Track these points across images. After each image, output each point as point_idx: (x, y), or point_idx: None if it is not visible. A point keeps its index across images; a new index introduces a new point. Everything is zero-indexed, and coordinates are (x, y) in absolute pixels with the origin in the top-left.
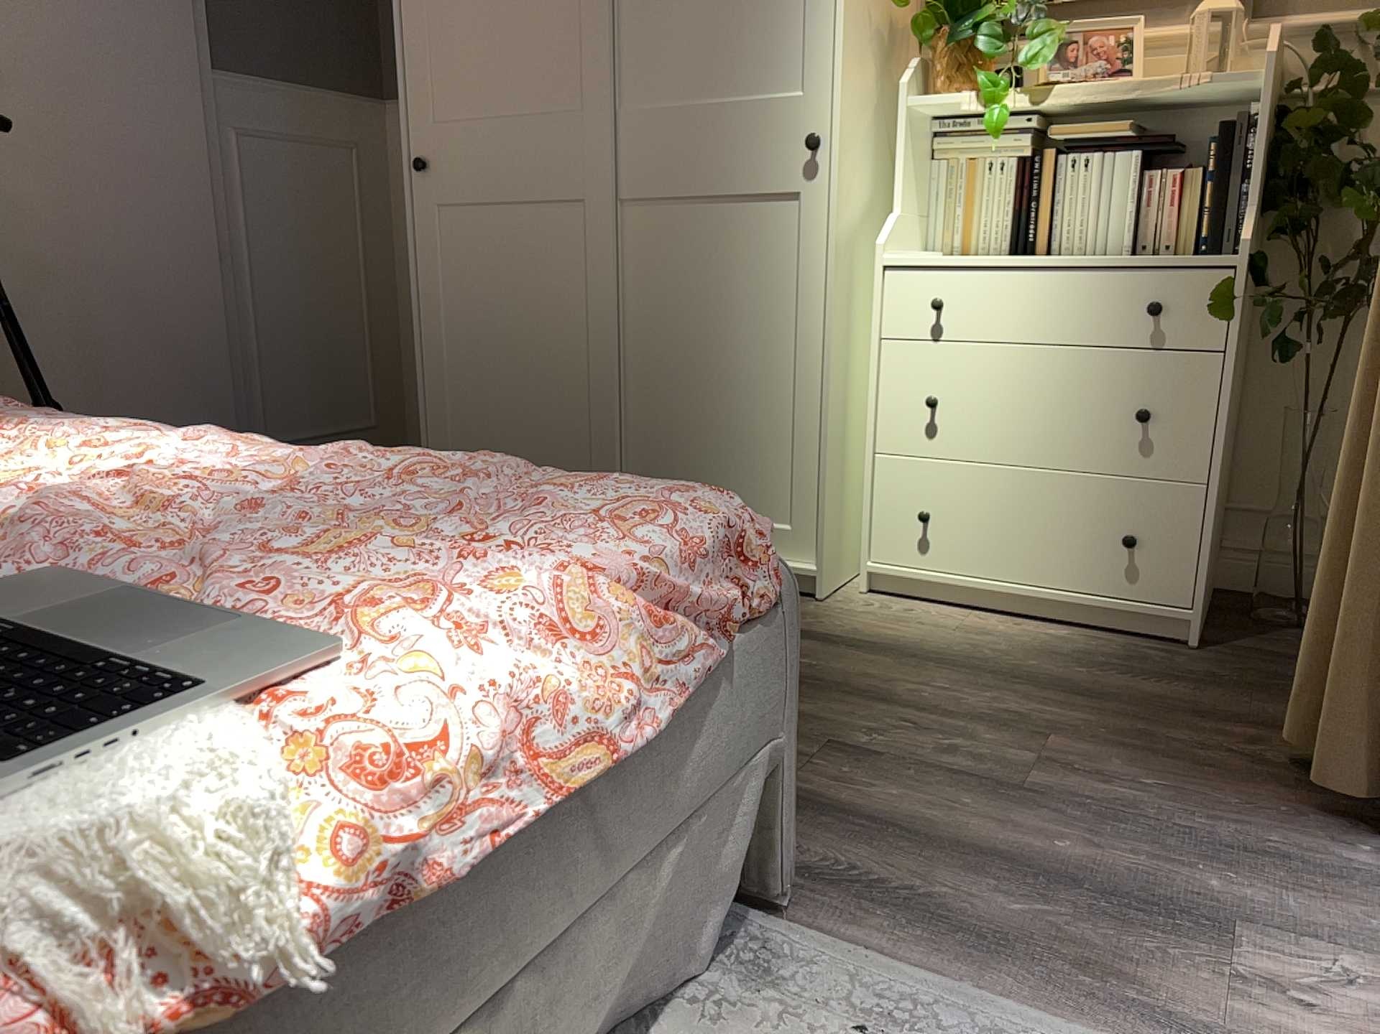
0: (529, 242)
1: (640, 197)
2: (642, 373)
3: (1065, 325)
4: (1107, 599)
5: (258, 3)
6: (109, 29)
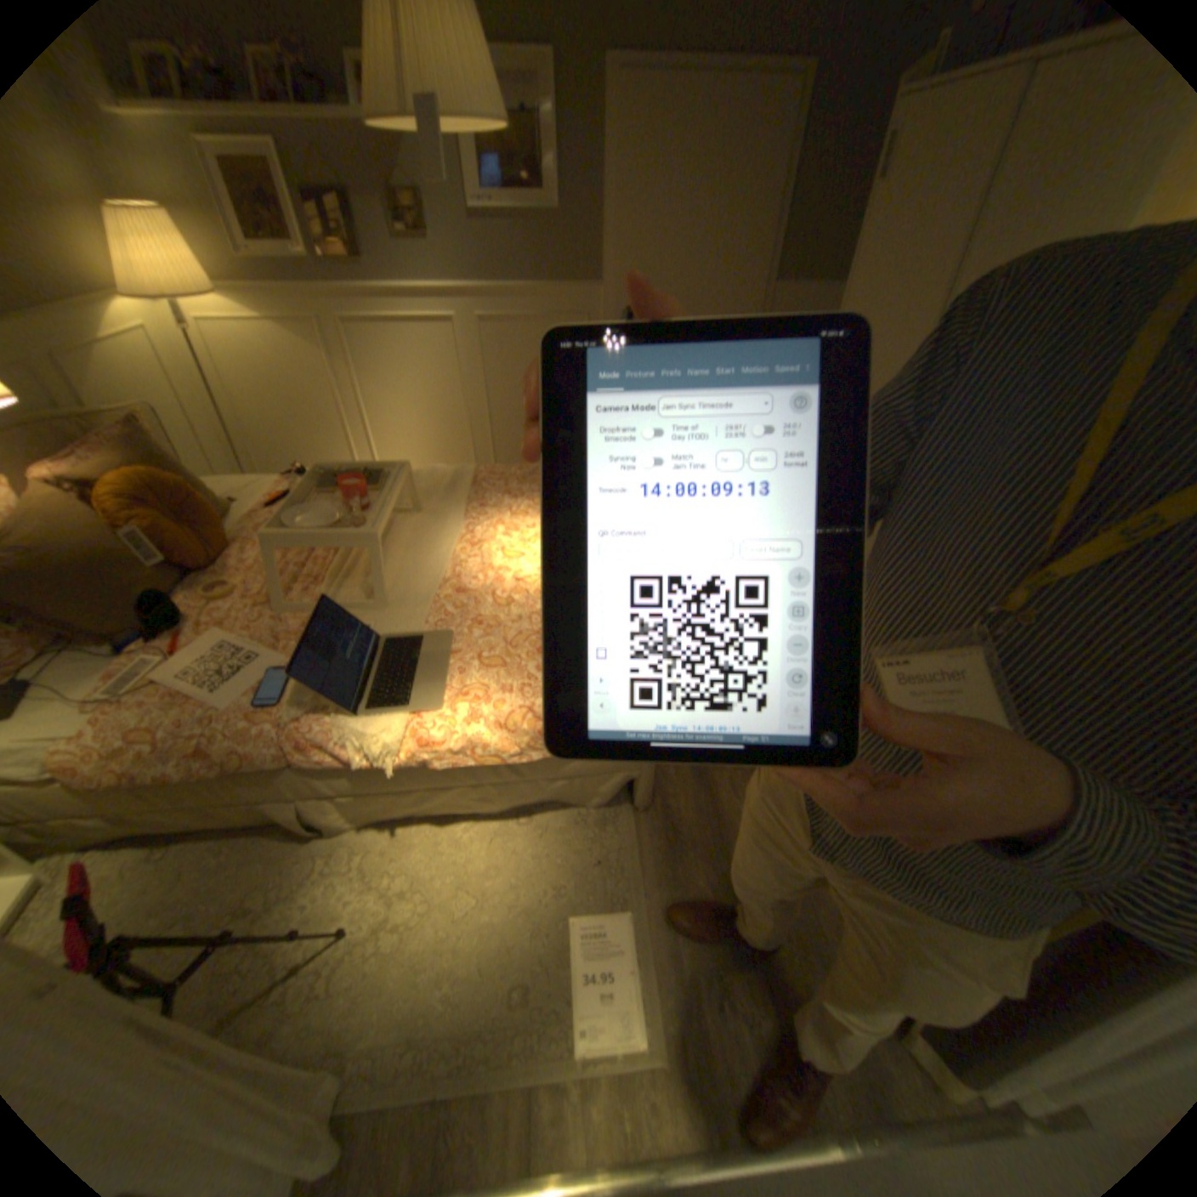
0: None
1: None
2: None
3: None
4: None
5: (815, 234)
6: (721, 270)
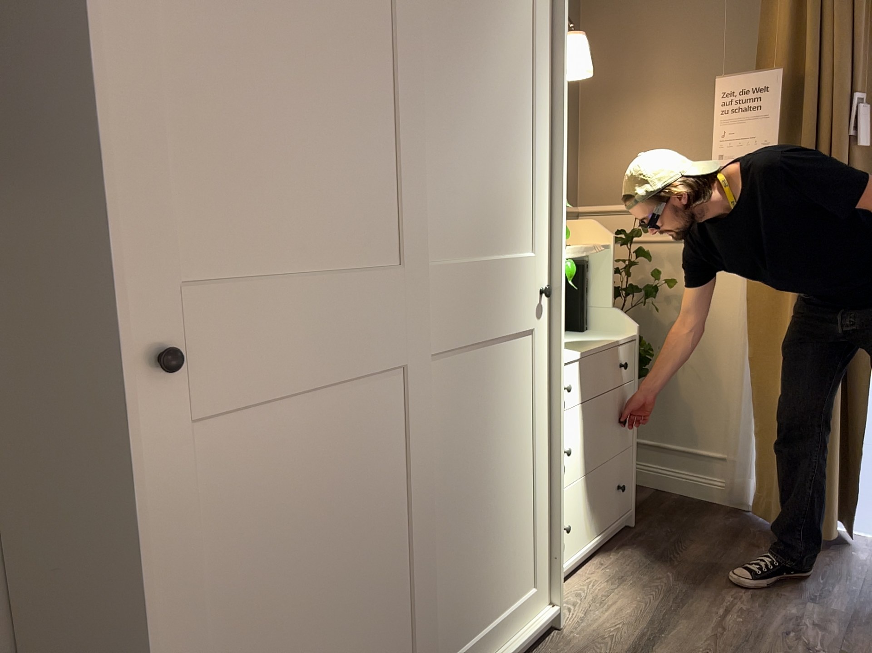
0: (349, 428)
1: (441, 350)
2: (442, 521)
3: (597, 381)
4: (610, 518)
5: None
6: None
